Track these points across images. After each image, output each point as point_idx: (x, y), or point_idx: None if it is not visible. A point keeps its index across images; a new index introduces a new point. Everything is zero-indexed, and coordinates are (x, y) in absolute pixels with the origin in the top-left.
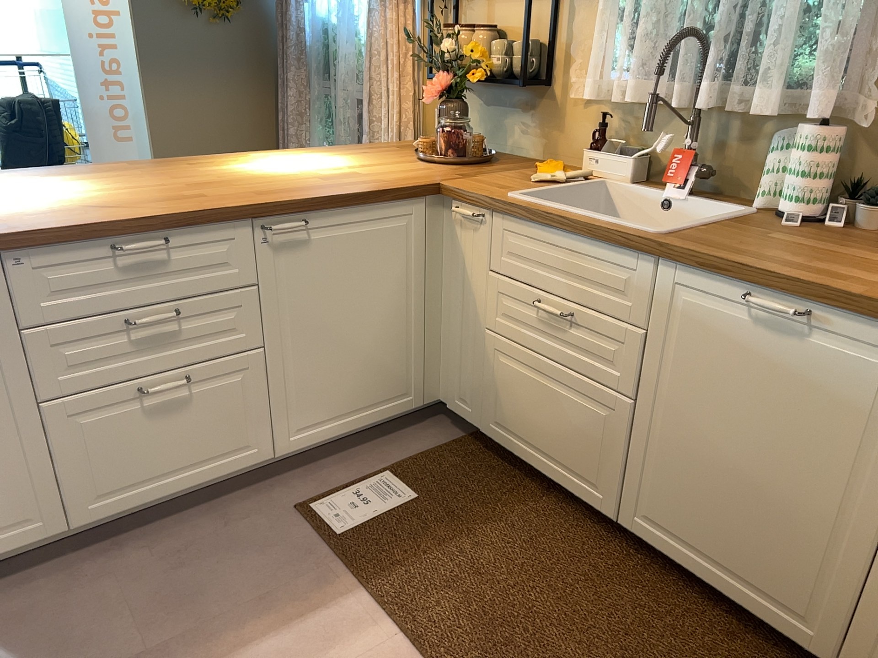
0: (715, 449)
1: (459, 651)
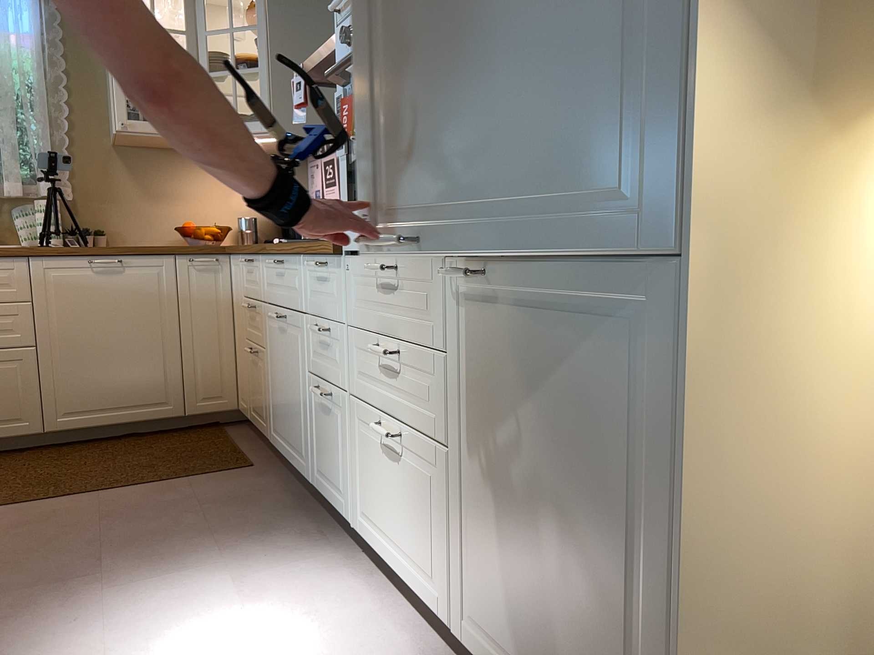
0: (96, 346)
1: (41, 494)
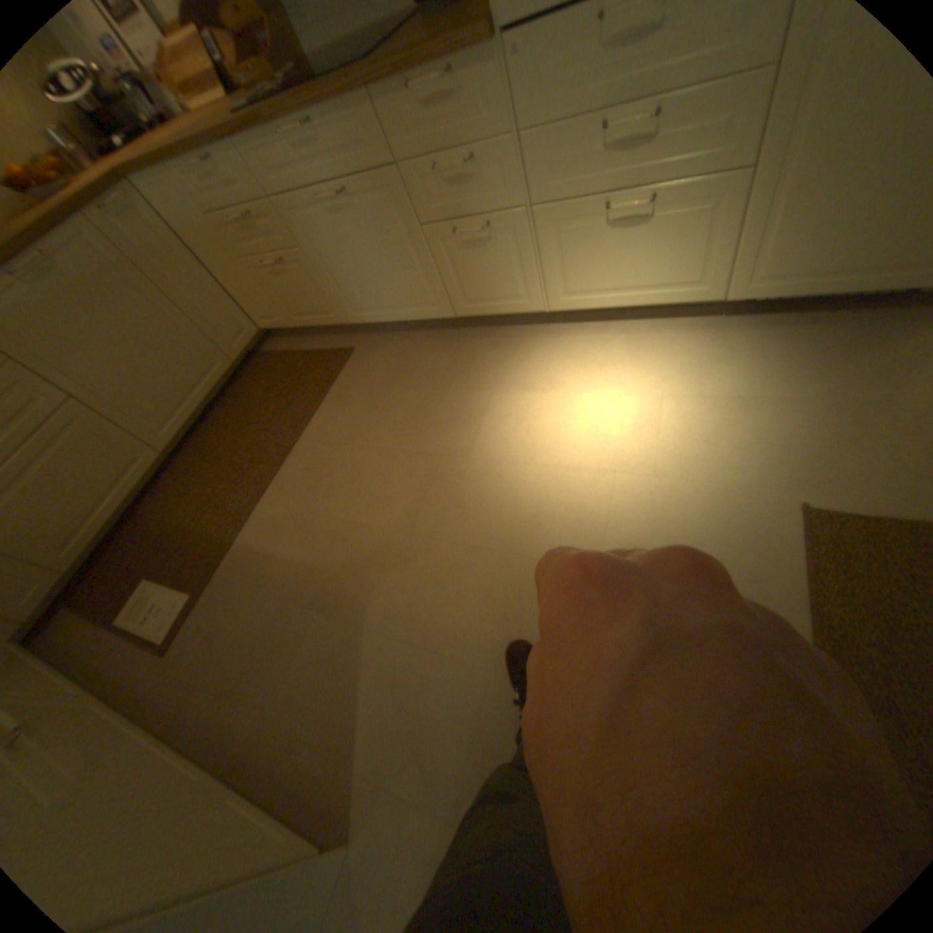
0: (116, 358)
1: (260, 474)
